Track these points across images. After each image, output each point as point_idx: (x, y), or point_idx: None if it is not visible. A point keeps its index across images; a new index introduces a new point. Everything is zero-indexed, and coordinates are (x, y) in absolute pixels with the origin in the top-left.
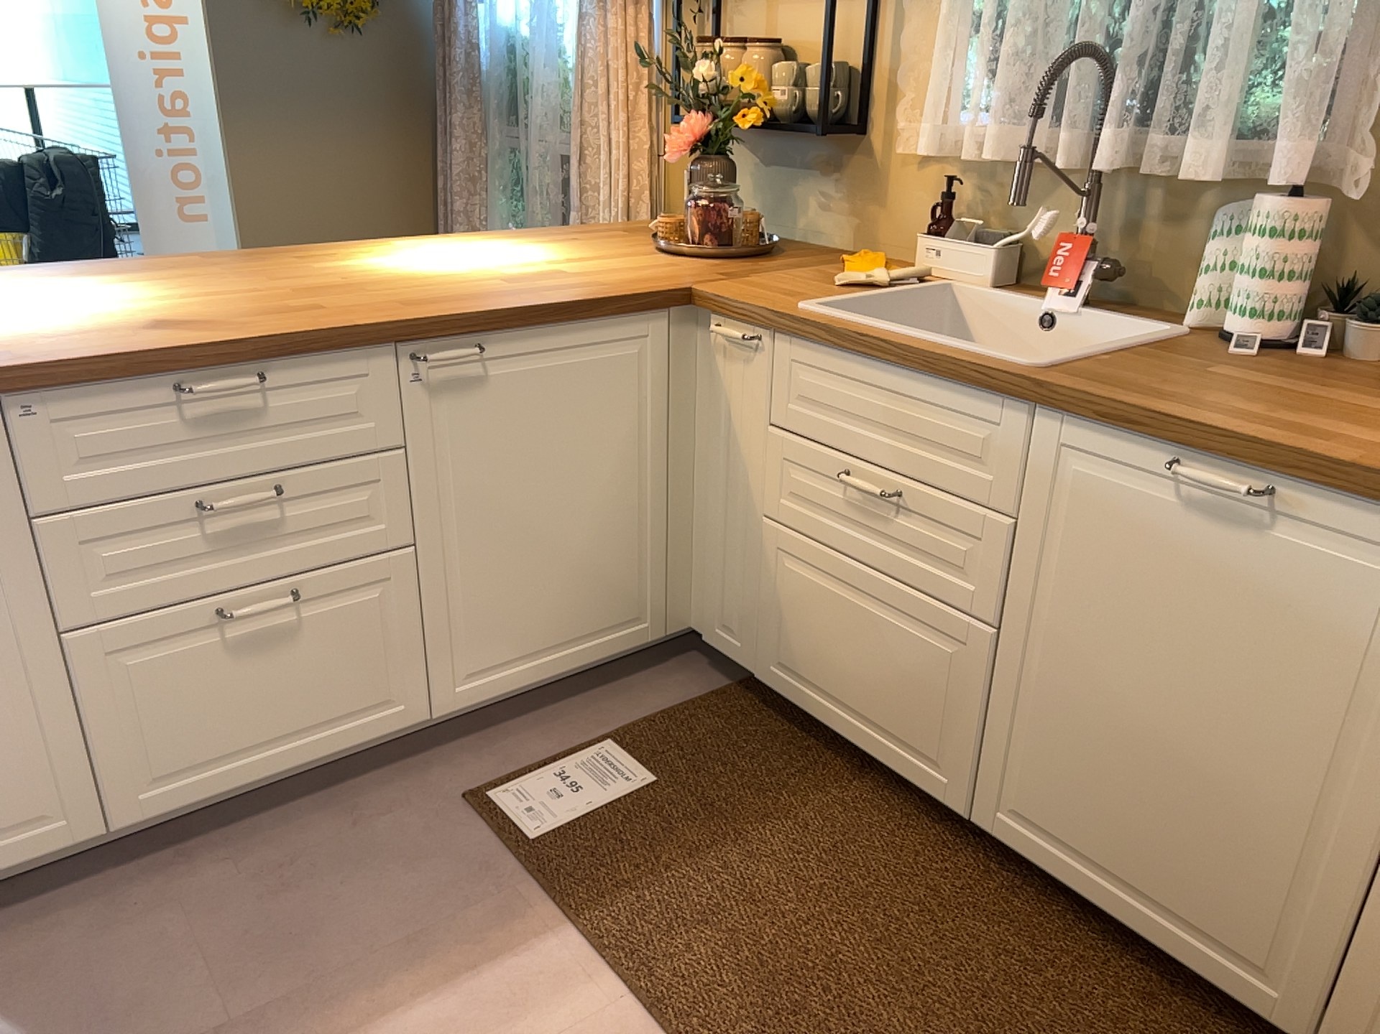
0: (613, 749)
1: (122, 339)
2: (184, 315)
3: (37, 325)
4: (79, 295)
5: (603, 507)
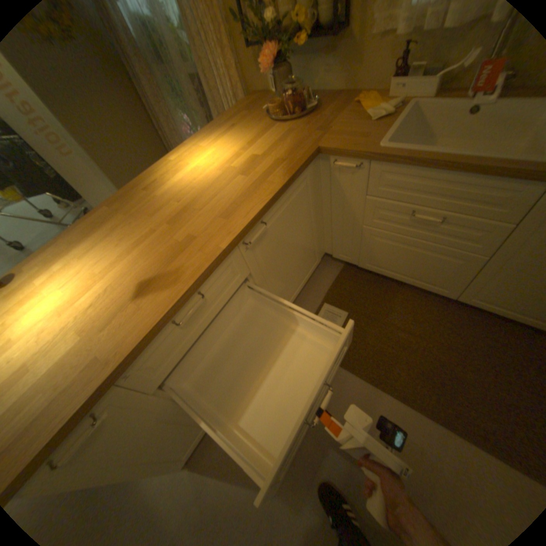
0: (328, 306)
1: (133, 314)
2: (140, 272)
3: (83, 314)
4: (80, 269)
5: (303, 241)
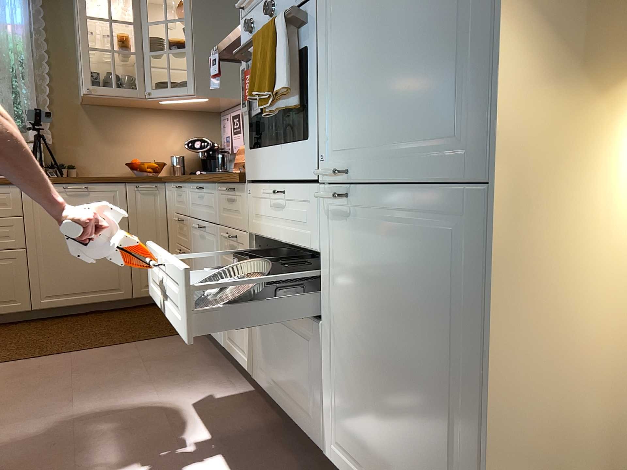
0: None
1: None
2: None
3: None
4: None
5: None
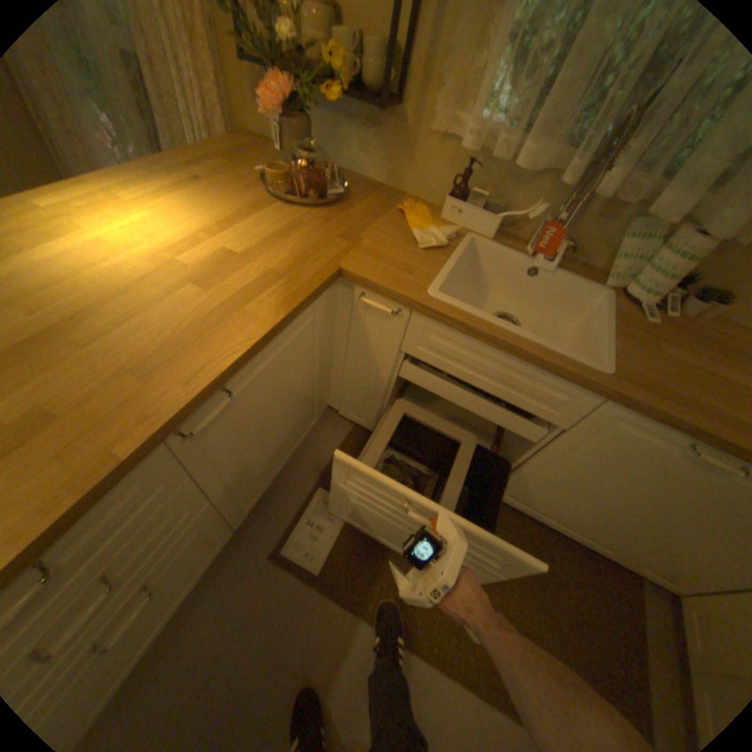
0: (324, 493)
1: None
2: None
3: None
4: None
5: (298, 400)
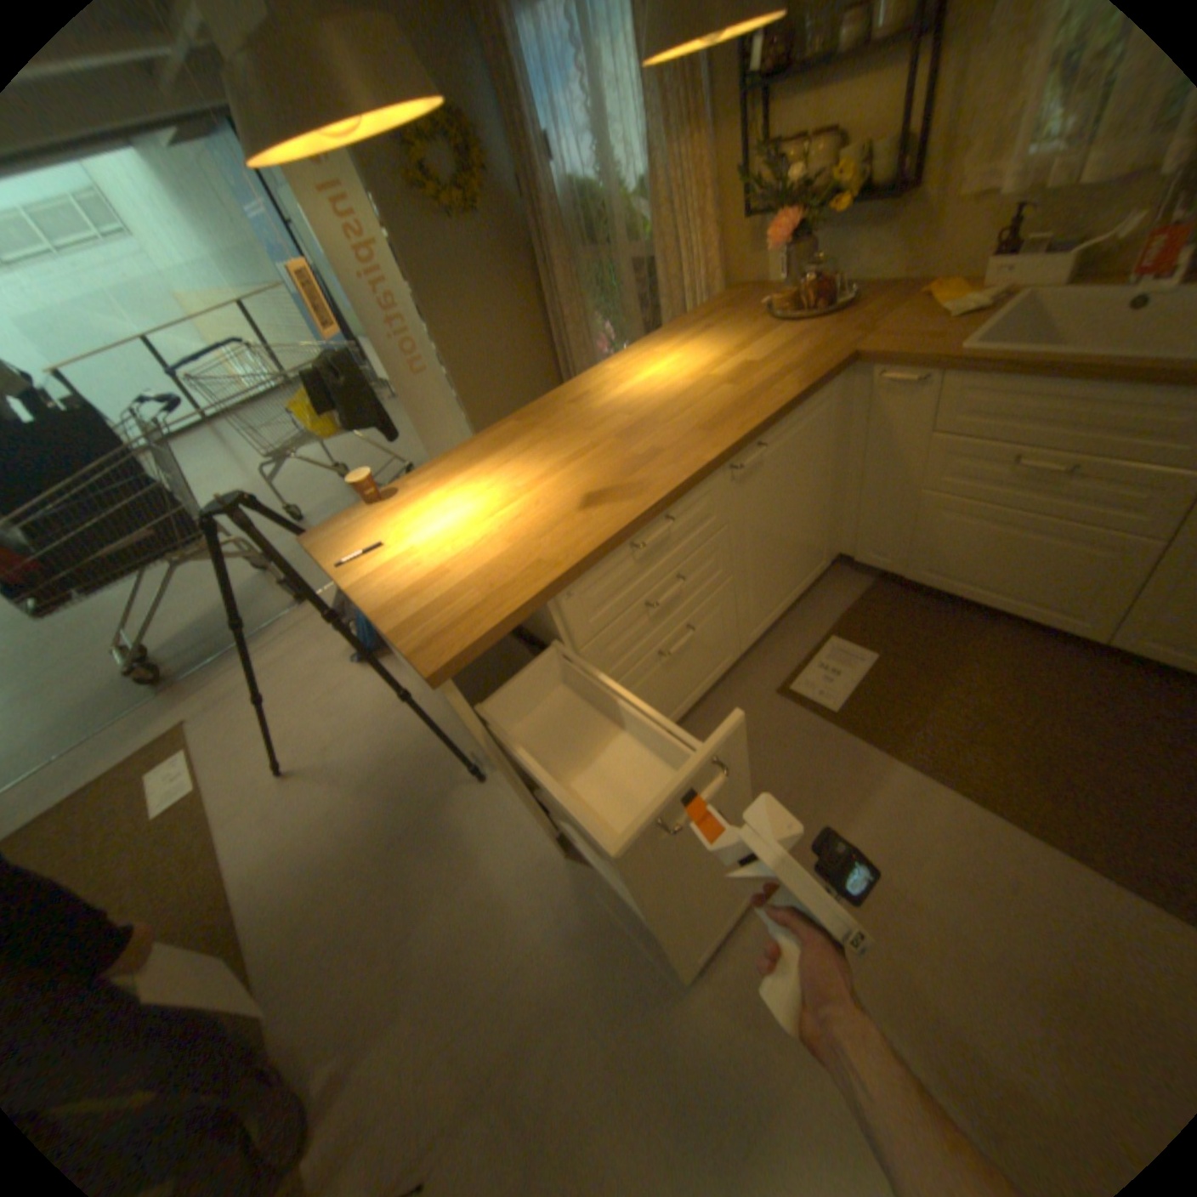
0: (838, 641)
1: (583, 523)
2: (585, 485)
3: (511, 523)
4: (494, 484)
5: (809, 510)
